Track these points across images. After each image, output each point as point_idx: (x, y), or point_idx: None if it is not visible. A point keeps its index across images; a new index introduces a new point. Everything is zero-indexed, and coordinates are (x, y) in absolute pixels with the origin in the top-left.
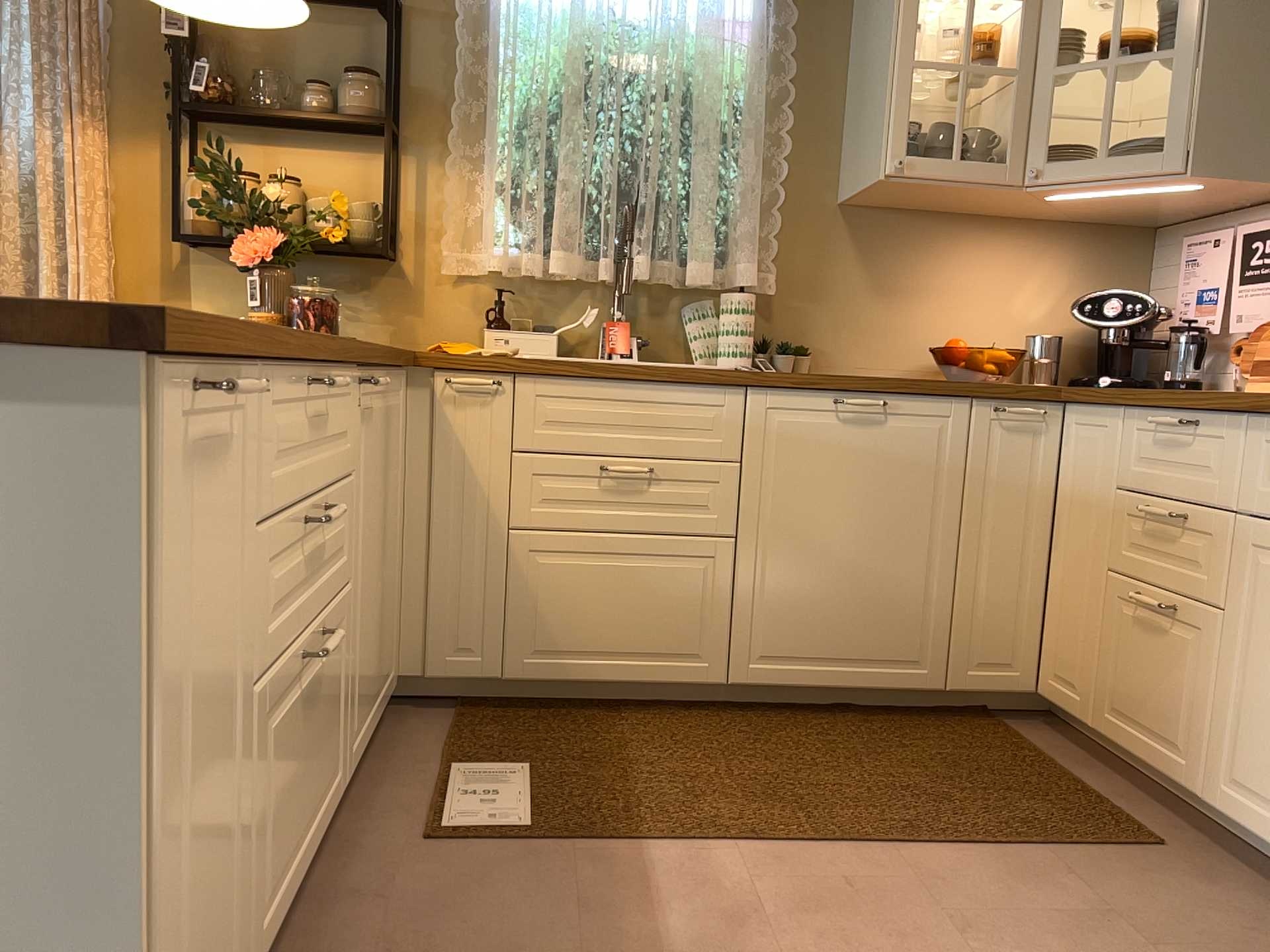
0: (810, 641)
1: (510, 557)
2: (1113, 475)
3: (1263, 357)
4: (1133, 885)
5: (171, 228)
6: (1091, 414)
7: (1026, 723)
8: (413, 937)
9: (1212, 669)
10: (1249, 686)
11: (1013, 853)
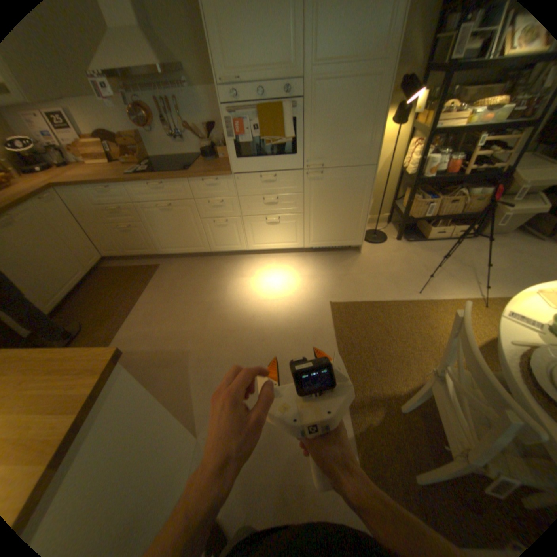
0: (52, 289)
1: None
2: (87, 203)
3: (82, 153)
4: (165, 274)
5: None
6: (66, 189)
7: (104, 264)
8: None
9: (145, 233)
10: (155, 232)
11: (148, 286)
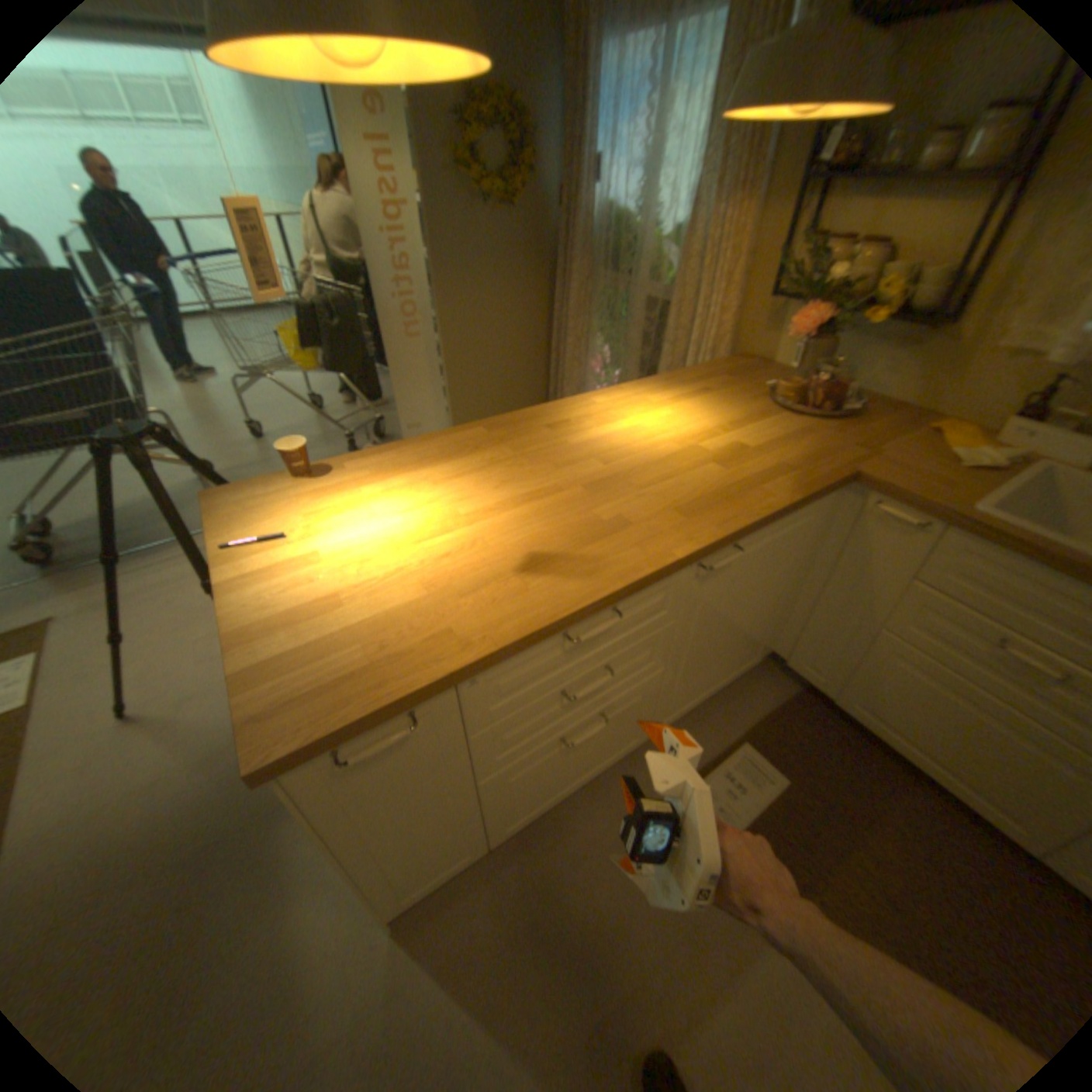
0: None
1: (876, 645)
2: None
3: None
4: None
5: (780, 273)
6: None
7: None
8: (609, 859)
9: None
10: None
11: None
